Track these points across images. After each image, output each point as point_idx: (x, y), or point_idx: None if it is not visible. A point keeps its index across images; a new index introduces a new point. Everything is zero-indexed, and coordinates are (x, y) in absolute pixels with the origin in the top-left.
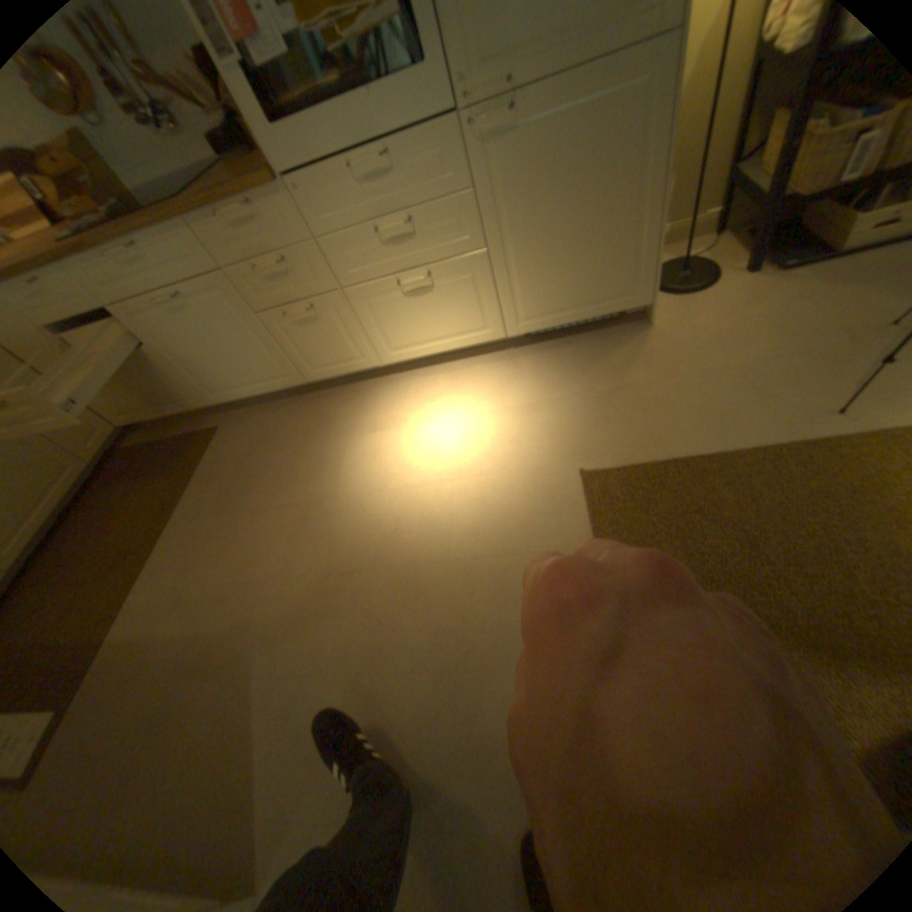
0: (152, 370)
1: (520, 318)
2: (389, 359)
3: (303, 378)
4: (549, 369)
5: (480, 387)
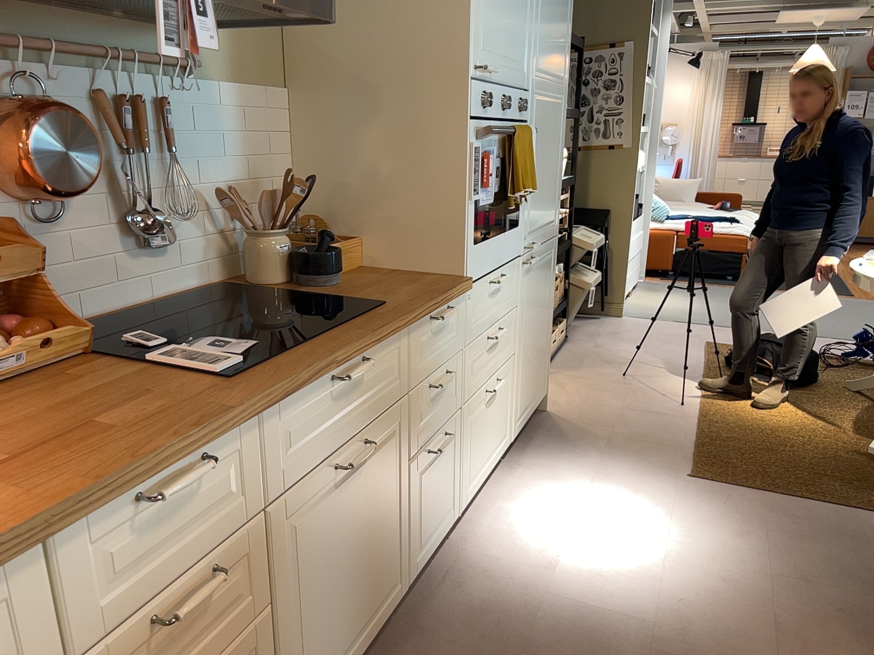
0: None
1: (517, 418)
2: (465, 499)
3: (404, 579)
4: (554, 454)
5: (541, 488)
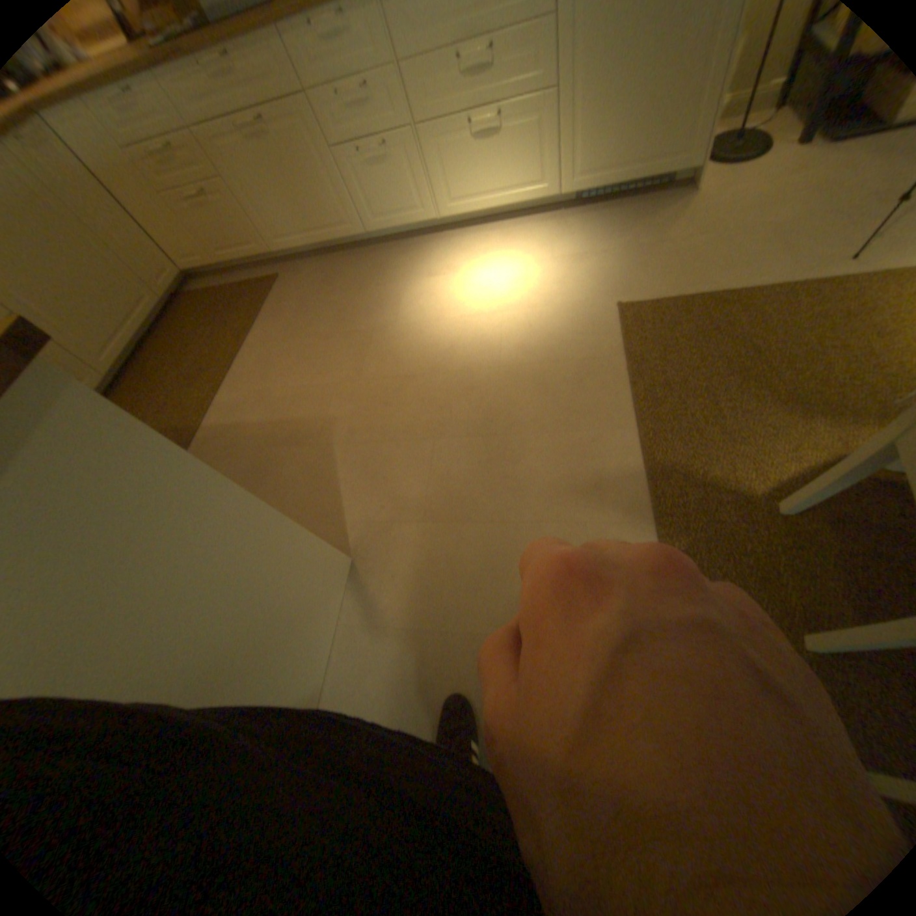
0: (223, 206)
1: (576, 170)
2: (447, 209)
3: (363, 226)
4: (597, 225)
5: (530, 239)
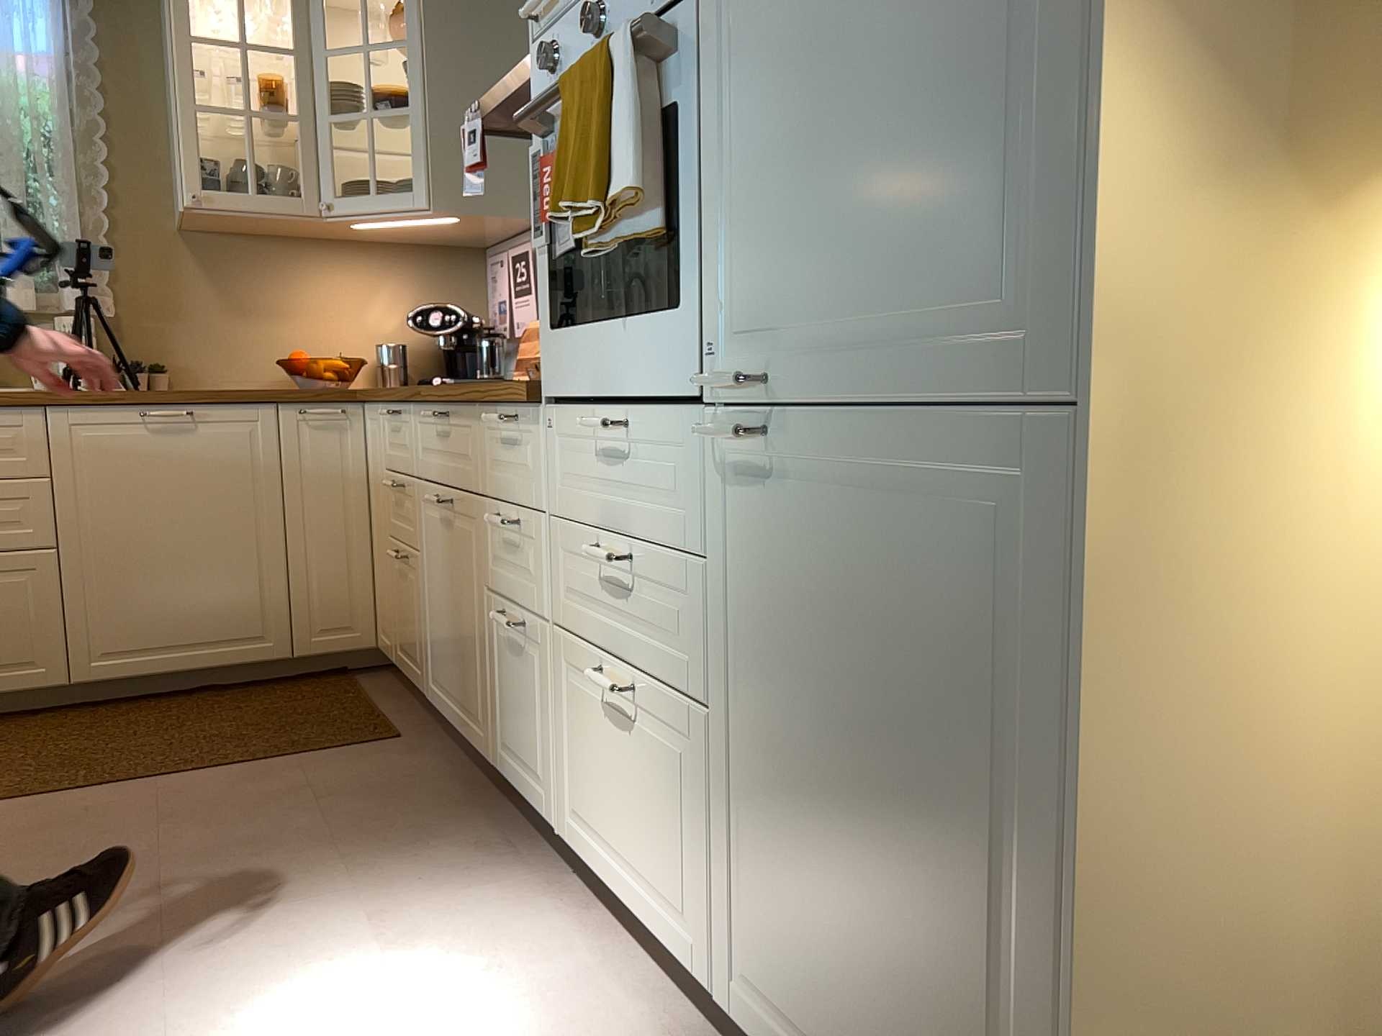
0: (414, 593)
1: (748, 982)
2: (570, 835)
3: (497, 755)
4: None
5: None
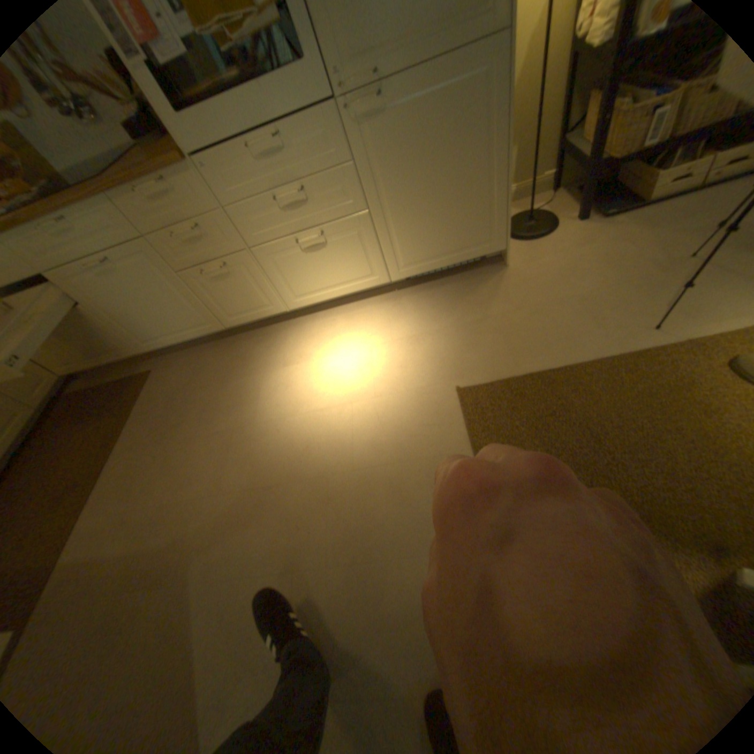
0: (90, 326)
1: (401, 266)
2: (295, 305)
3: (223, 325)
4: (428, 306)
5: (372, 324)
